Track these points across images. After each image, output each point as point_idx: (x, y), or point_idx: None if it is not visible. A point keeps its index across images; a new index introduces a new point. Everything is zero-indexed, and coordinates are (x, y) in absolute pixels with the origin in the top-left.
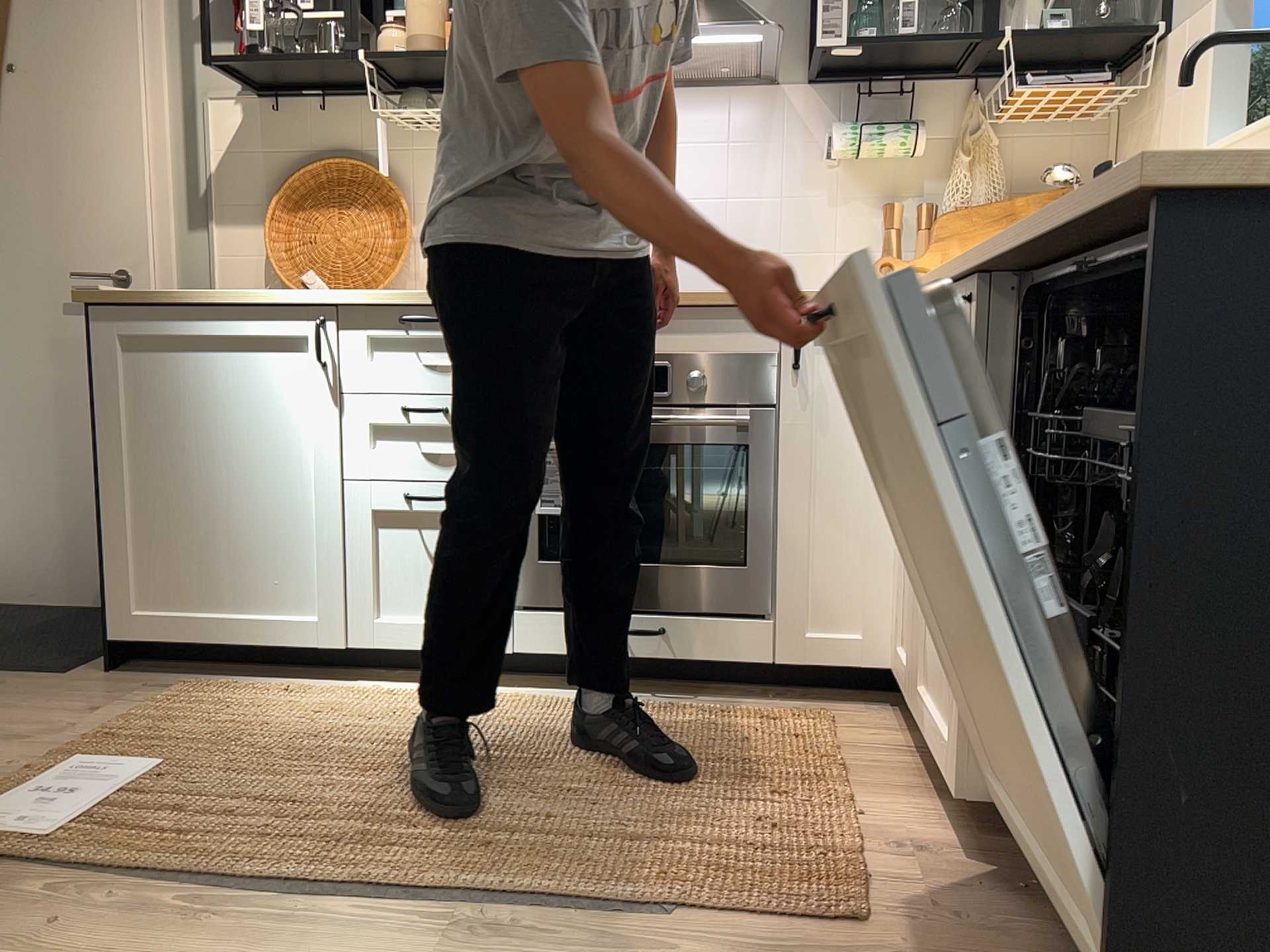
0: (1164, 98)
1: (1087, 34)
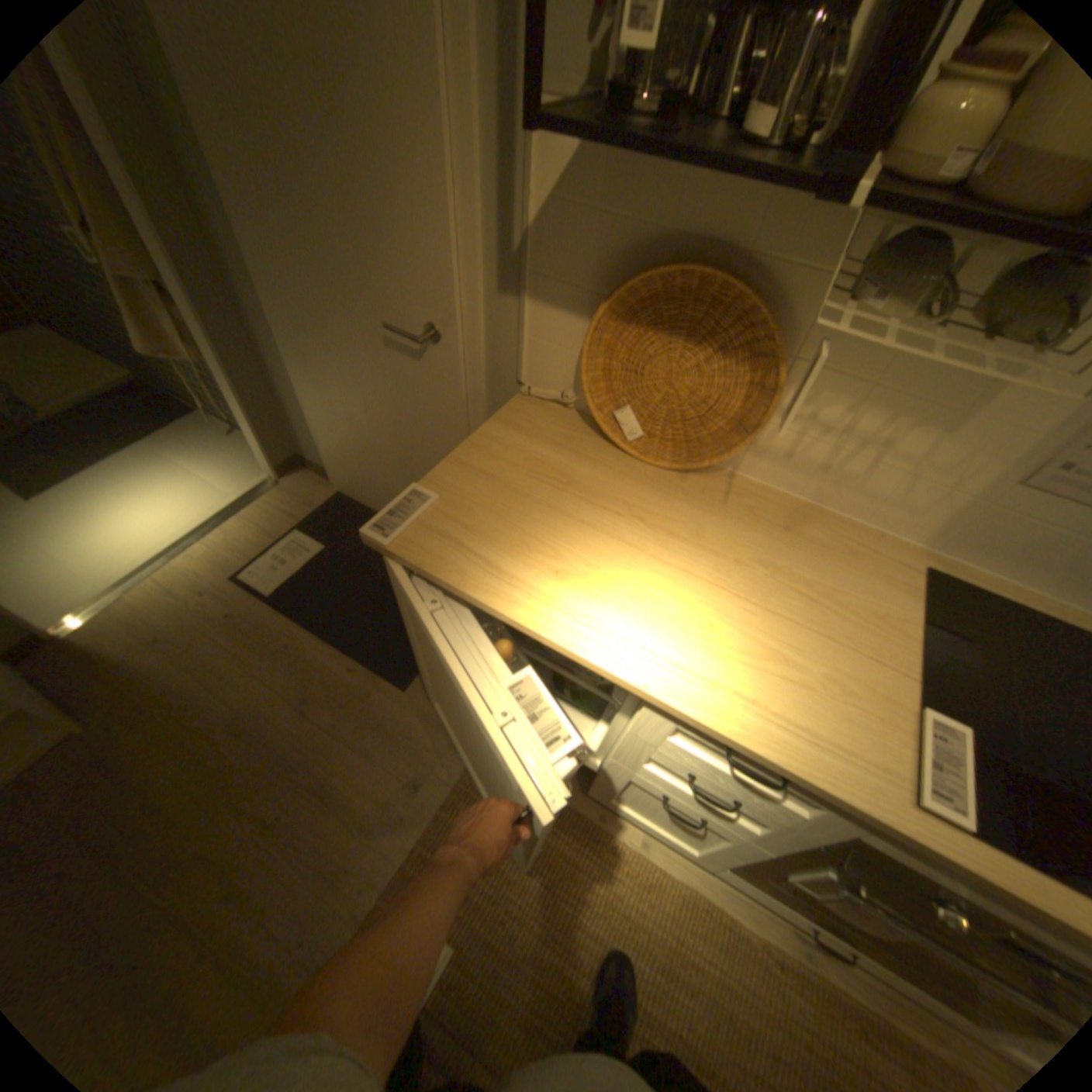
0: None
1: None
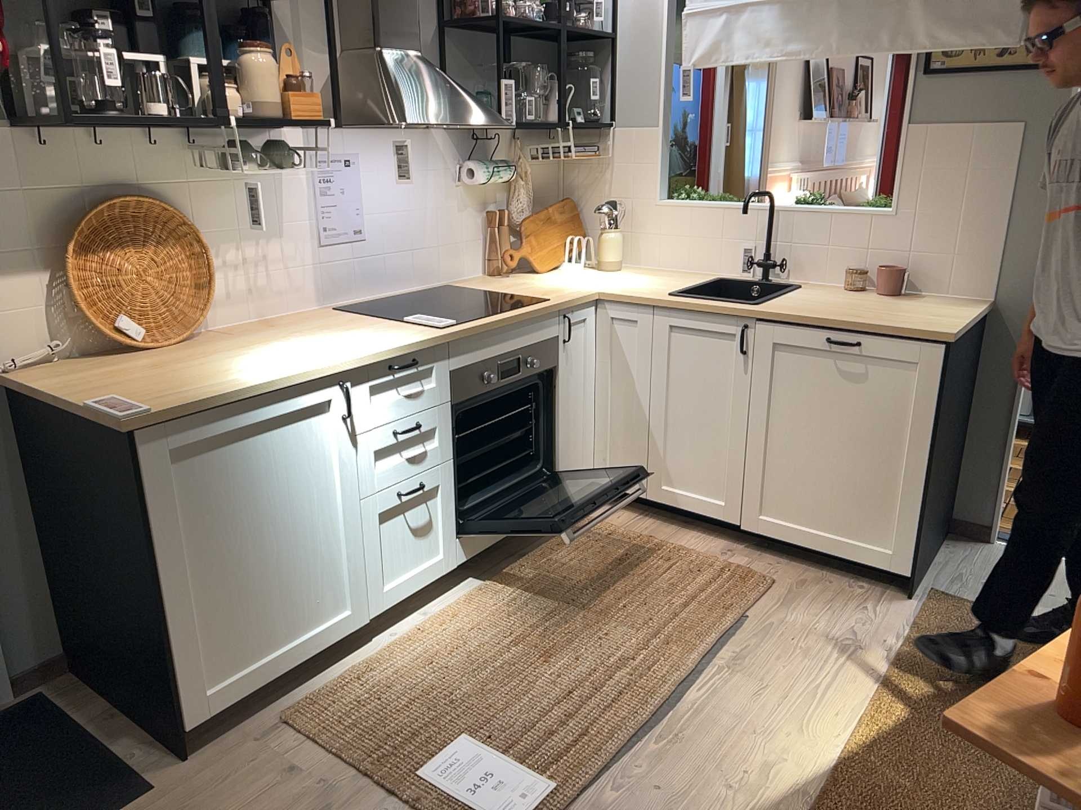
0: (618, 160)
1: (590, 122)
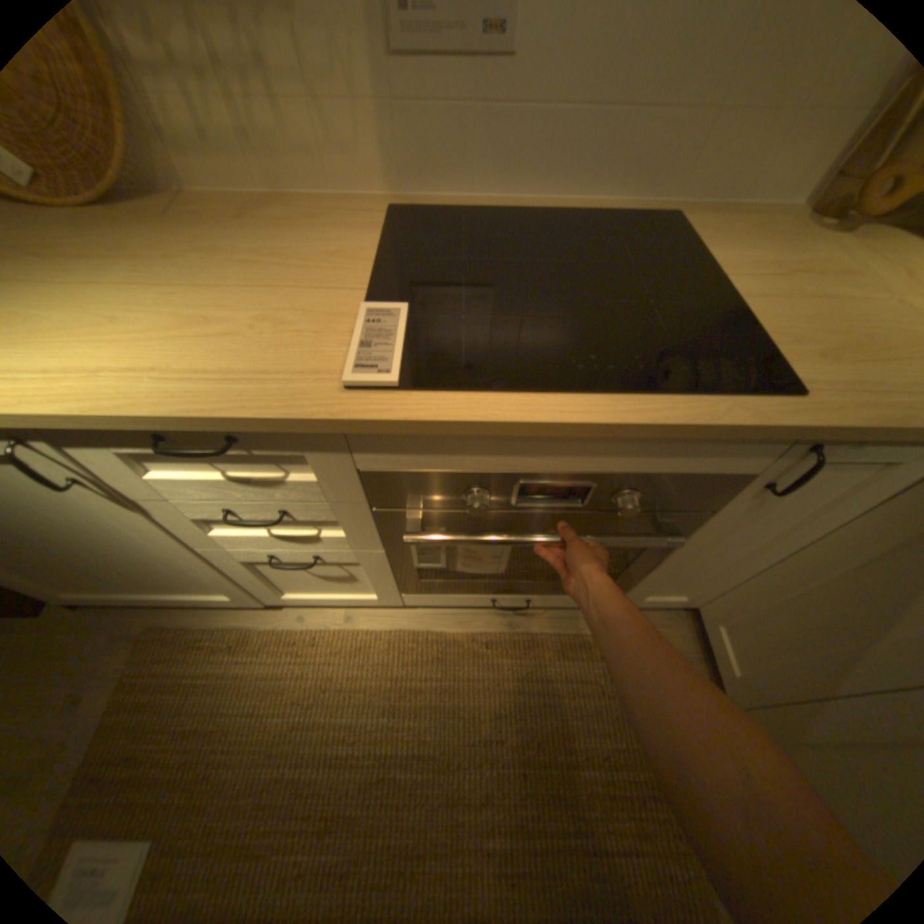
0: None
1: None
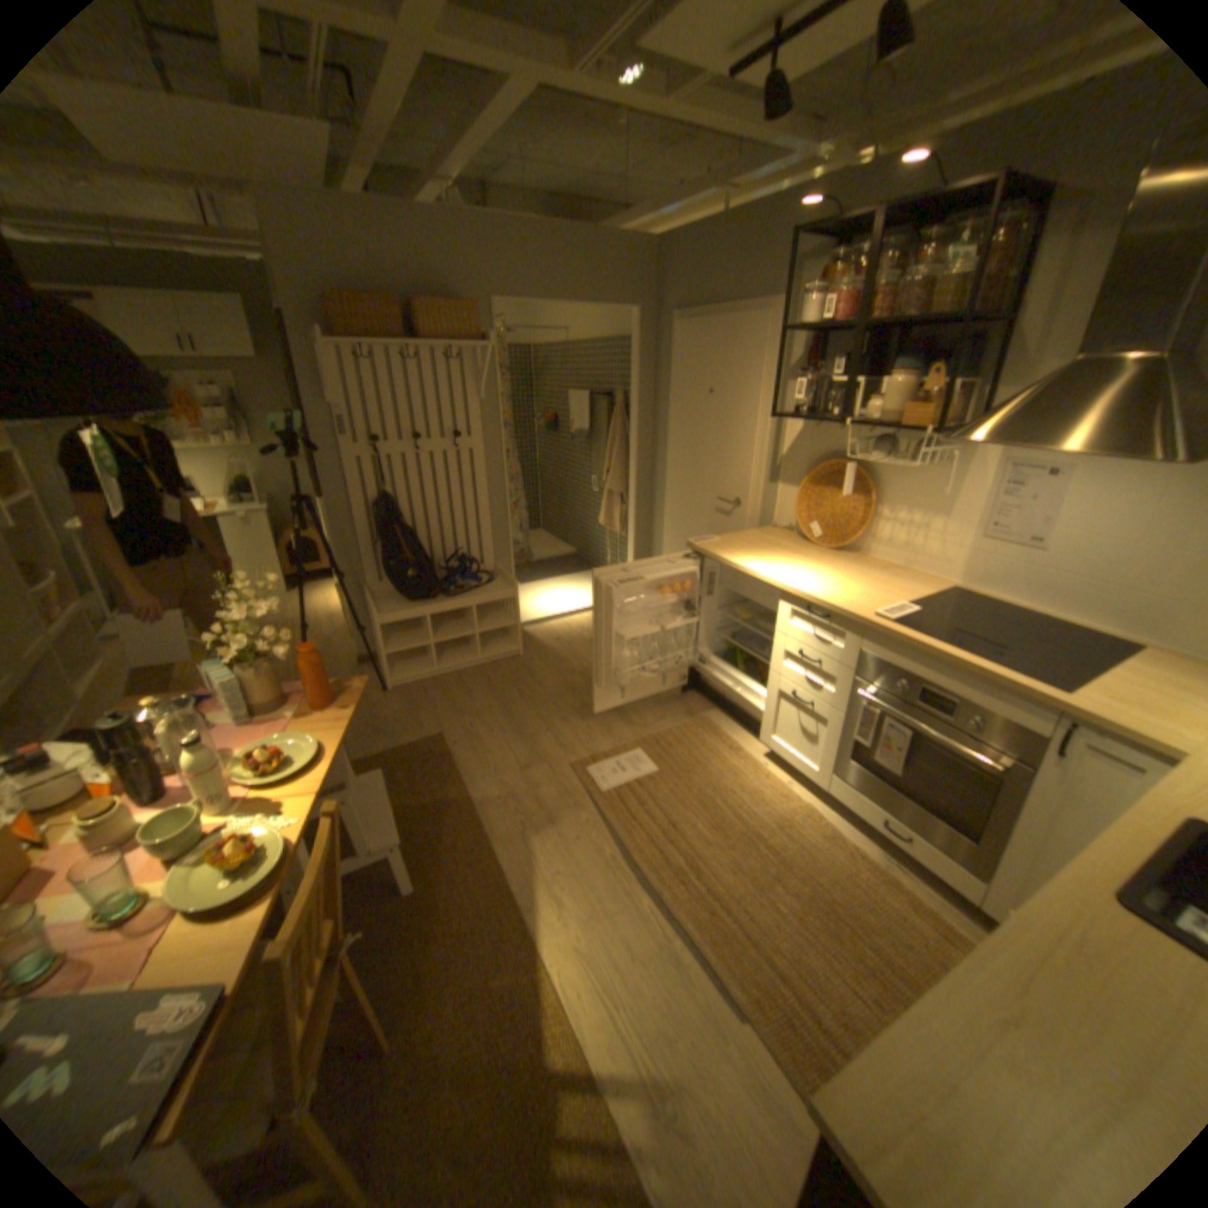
0: None
1: None
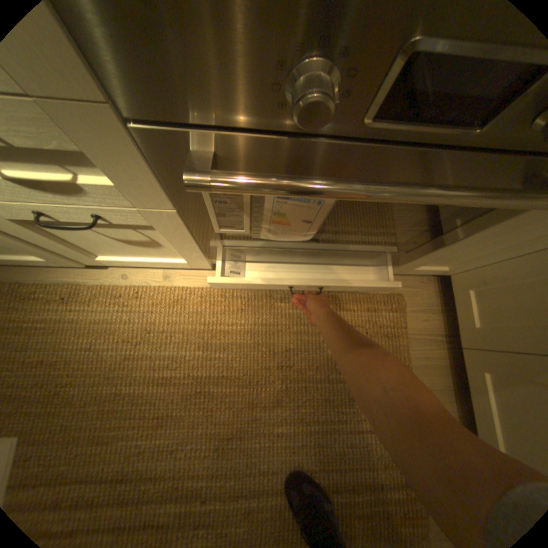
0: None
1: None
